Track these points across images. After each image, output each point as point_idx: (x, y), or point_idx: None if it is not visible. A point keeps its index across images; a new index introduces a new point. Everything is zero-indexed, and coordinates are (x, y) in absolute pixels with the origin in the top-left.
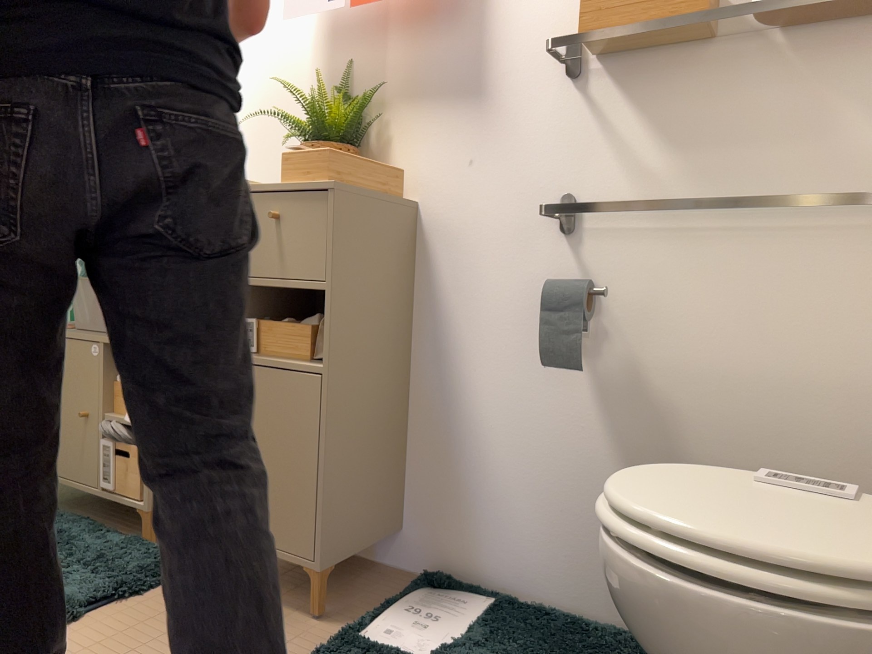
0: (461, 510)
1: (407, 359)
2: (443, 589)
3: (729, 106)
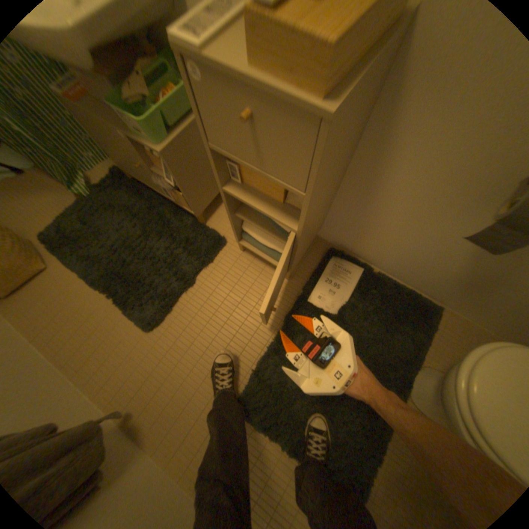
0: (358, 234)
1: (348, 166)
2: (341, 260)
3: None
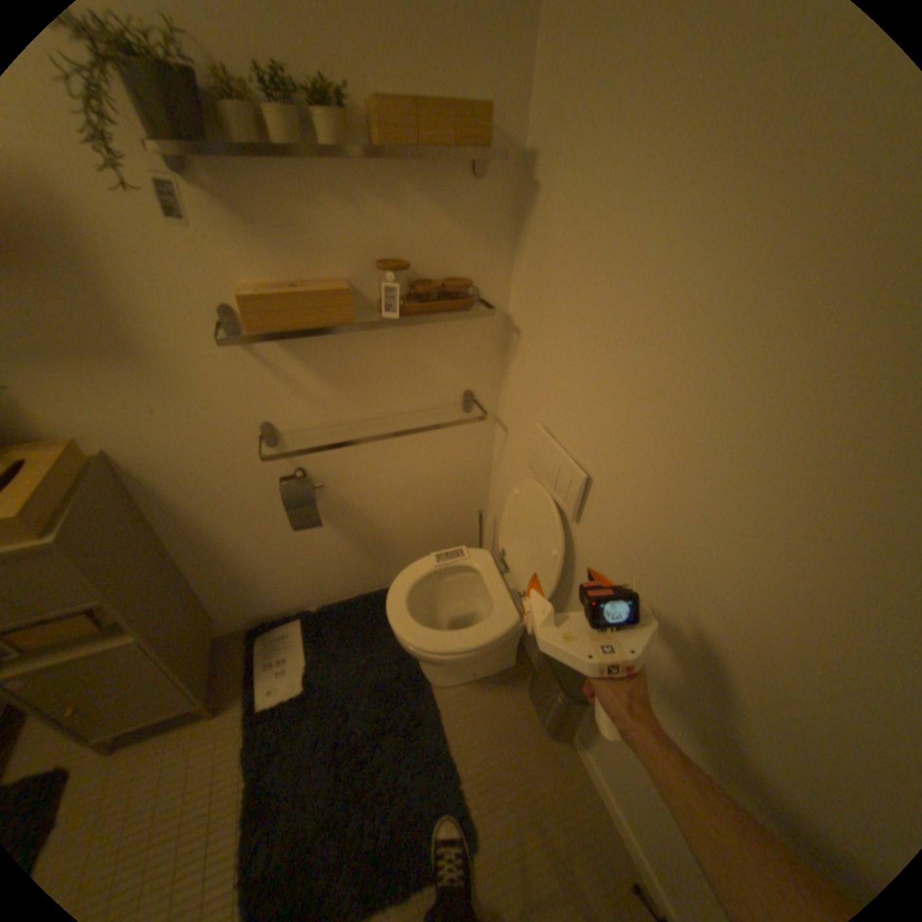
0: (253, 595)
1: (164, 550)
2: (265, 635)
3: (367, 357)
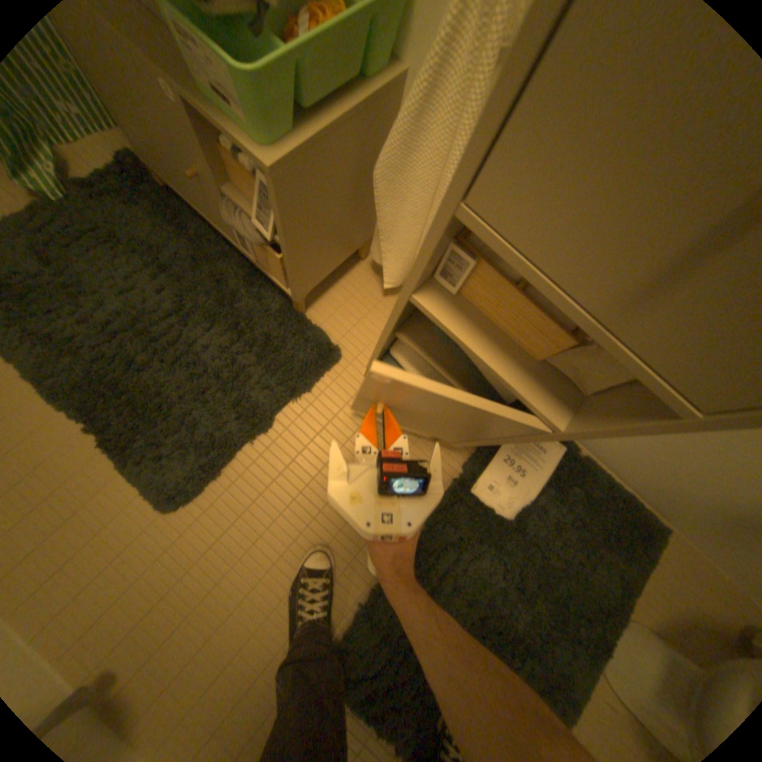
0: None
1: None
2: None
3: None
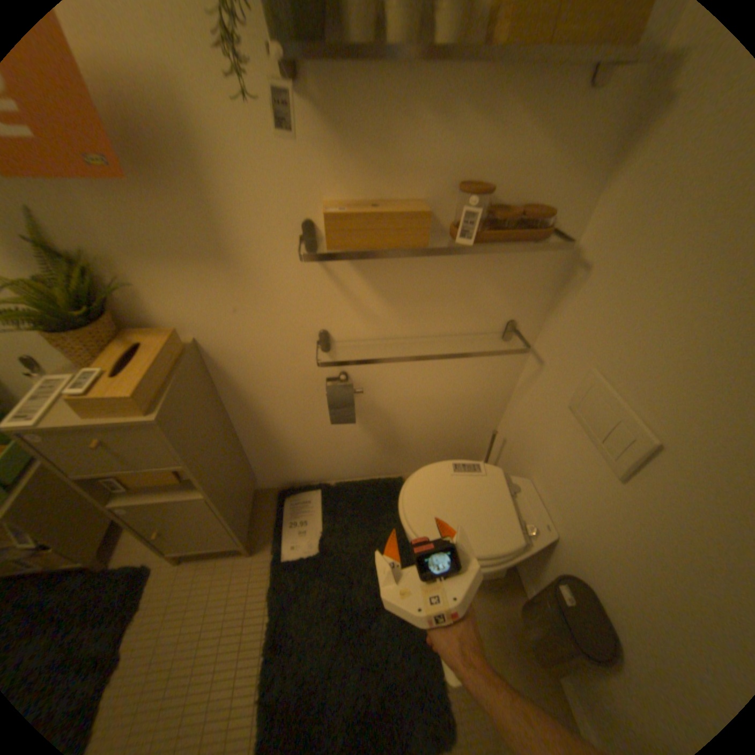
0: (288, 465)
1: (229, 422)
2: (293, 497)
3: (425, 278)
